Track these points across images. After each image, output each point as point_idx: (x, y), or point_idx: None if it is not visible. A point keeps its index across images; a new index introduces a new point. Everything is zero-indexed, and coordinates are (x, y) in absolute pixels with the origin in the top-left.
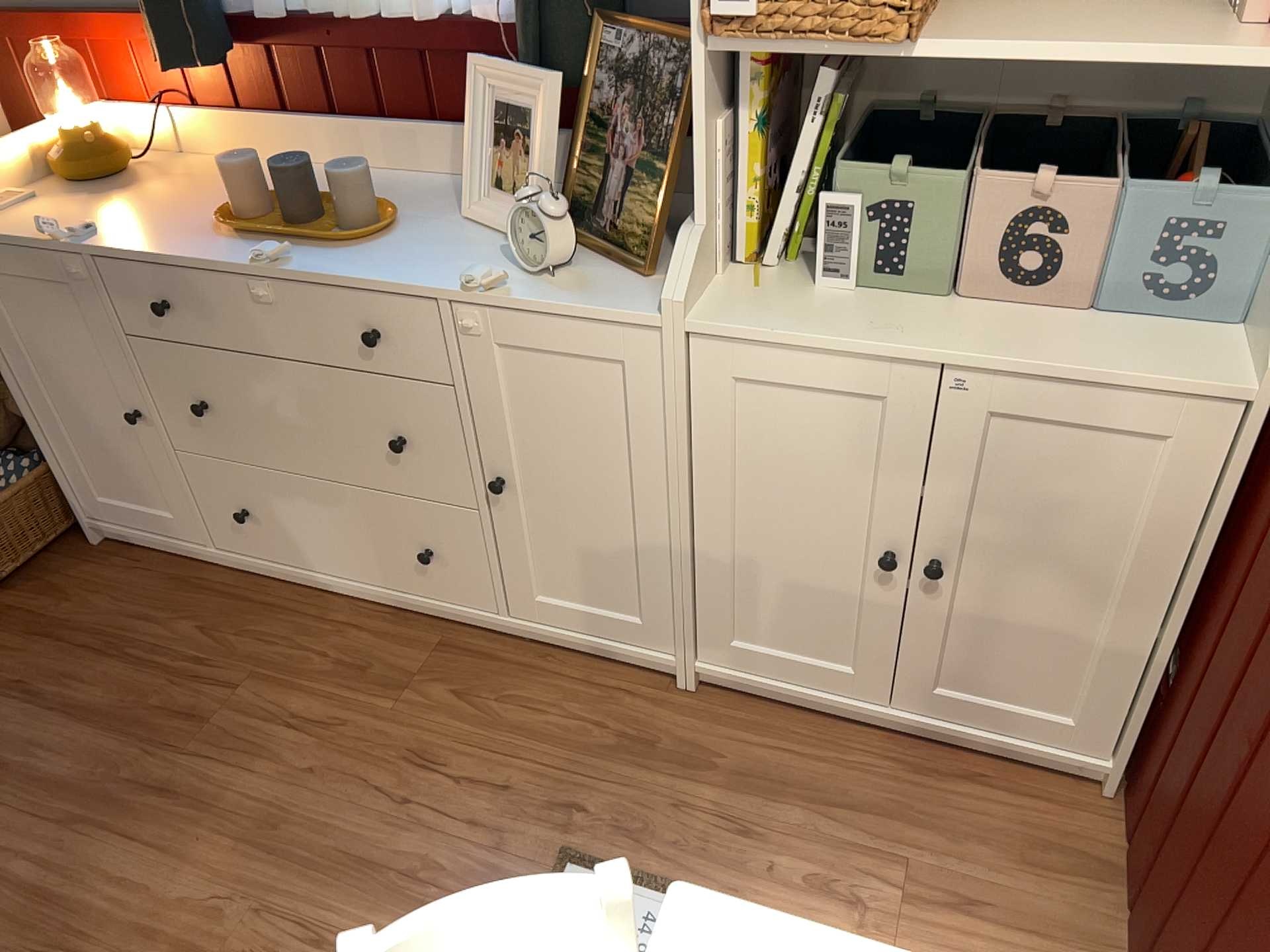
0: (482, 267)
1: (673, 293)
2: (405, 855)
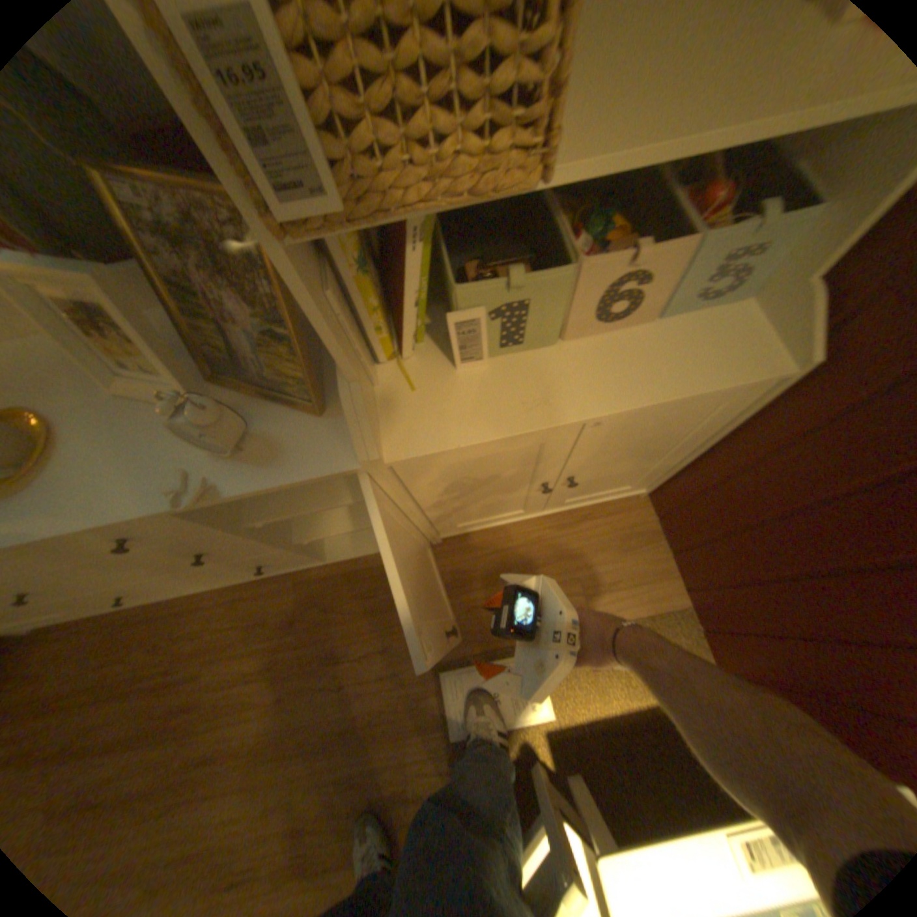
0: (163, 461)
1: (363, 452)
2: (358, 724)
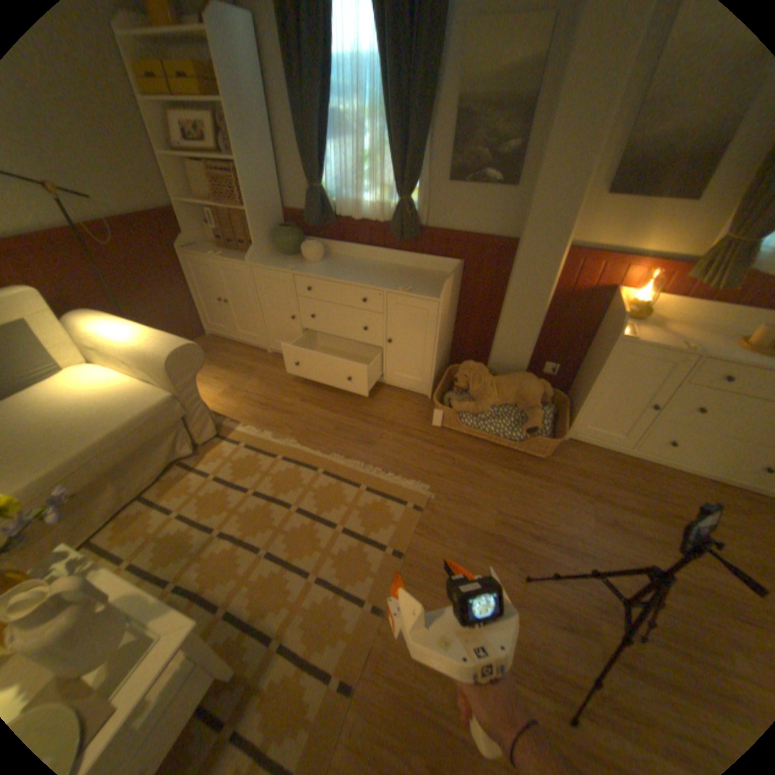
0: None
1: None
2: None
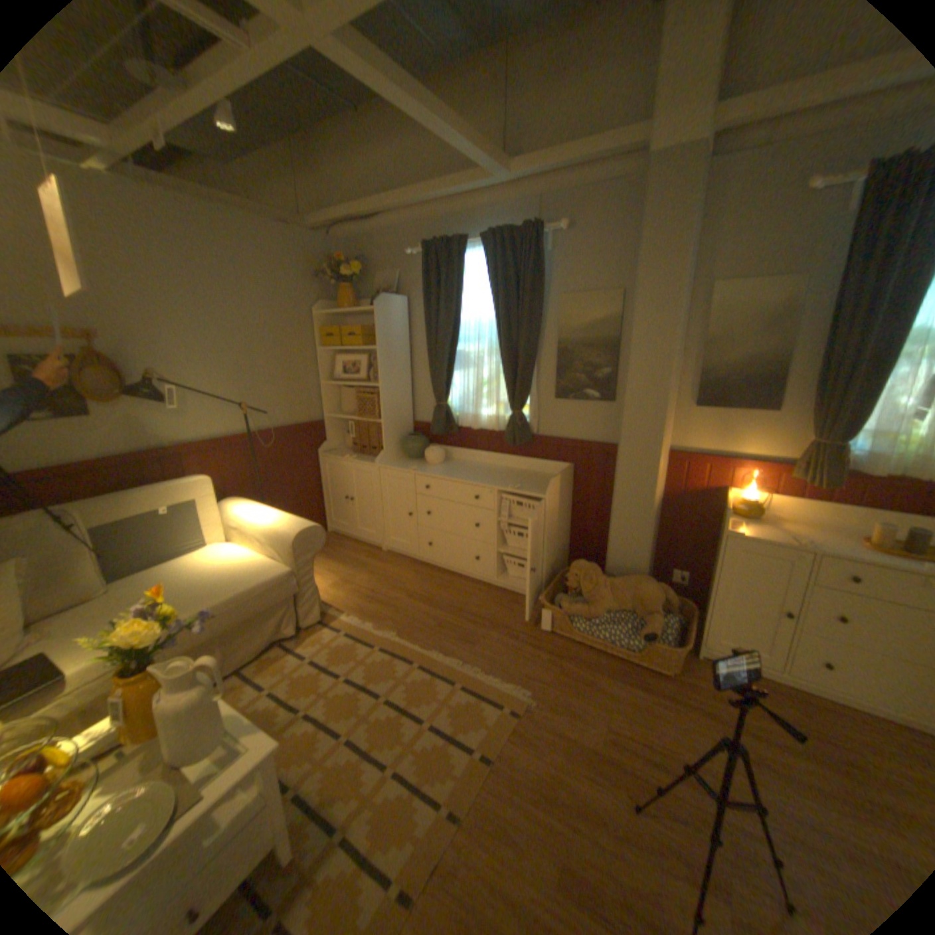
0: None
1: None
2: None
